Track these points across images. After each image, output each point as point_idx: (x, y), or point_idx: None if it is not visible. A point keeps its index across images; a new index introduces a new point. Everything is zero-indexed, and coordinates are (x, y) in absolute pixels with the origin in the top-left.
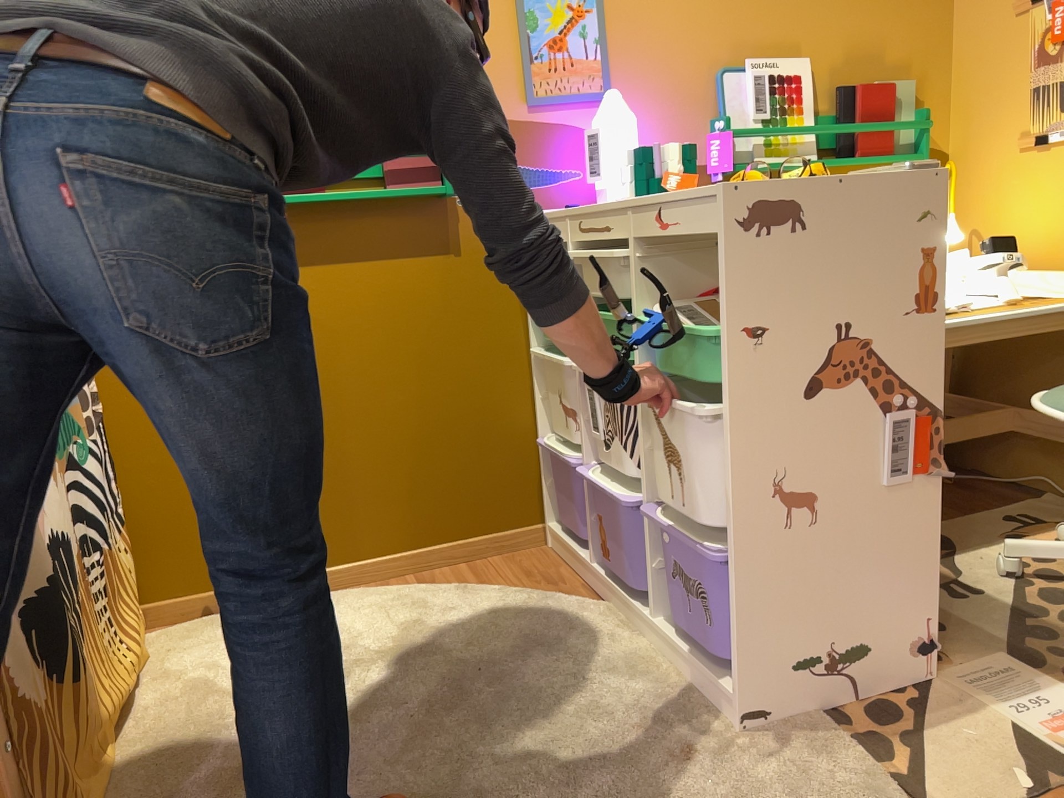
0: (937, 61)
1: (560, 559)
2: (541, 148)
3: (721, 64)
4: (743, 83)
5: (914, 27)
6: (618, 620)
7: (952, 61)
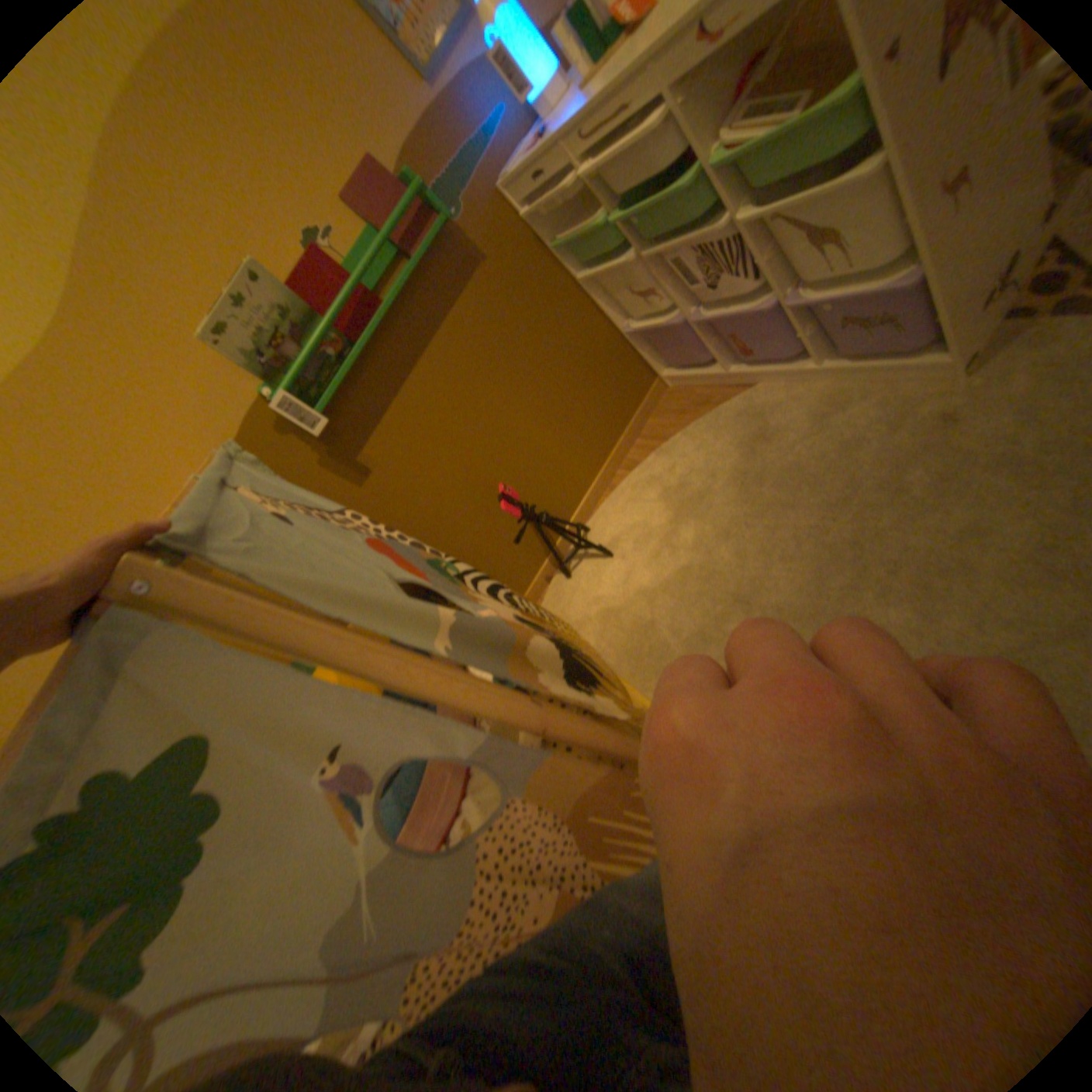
0: None
1: (690, 387)
2: (462, 111)
3: None
4: None
5: None
6: (784, 385)
7: None
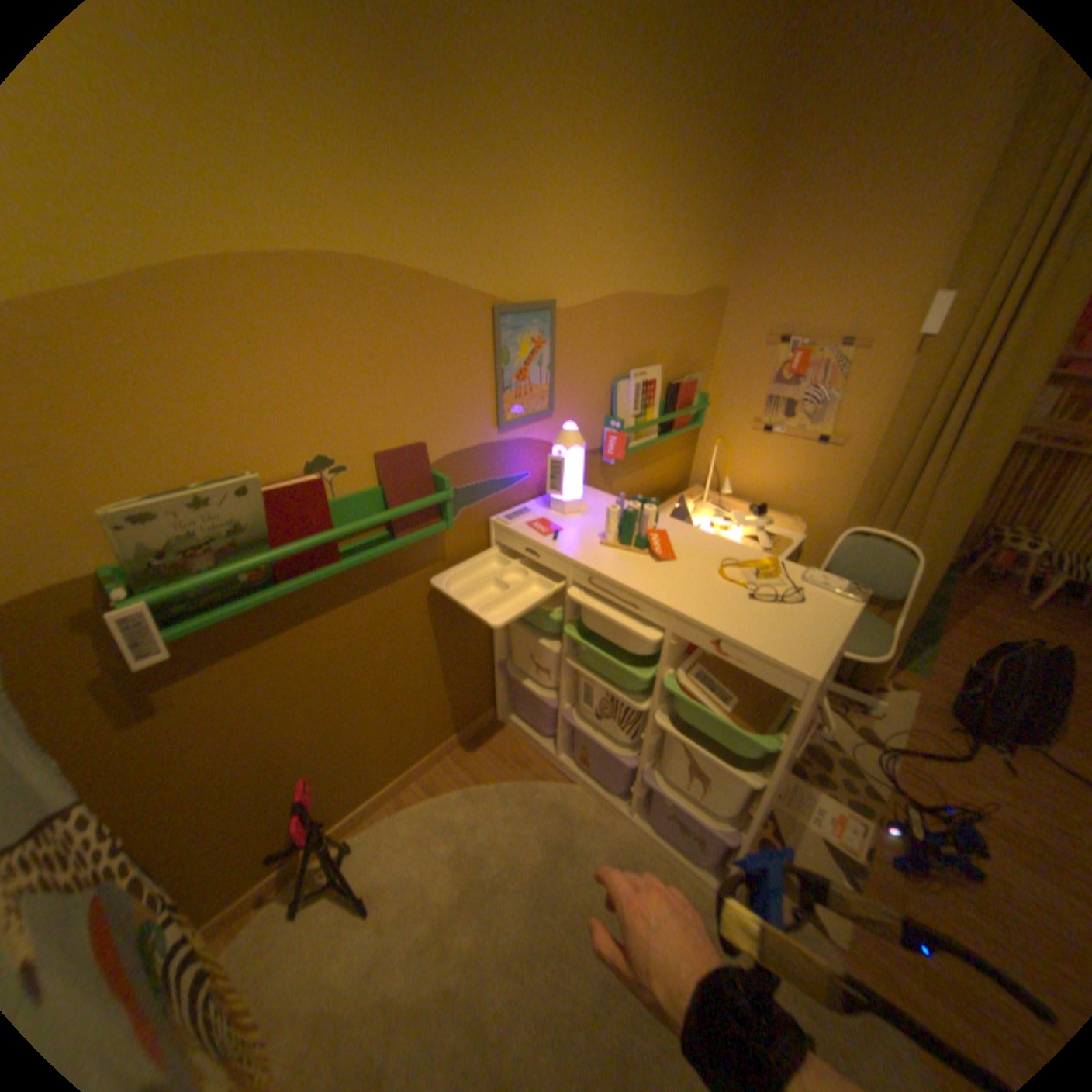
0: (710, 356)
1: (516, 736)
2: (505, 462)
3: (616, 373)
4: (628, 388)
5: (706, 334)
6: (594, 803)
7: (717, 355)
